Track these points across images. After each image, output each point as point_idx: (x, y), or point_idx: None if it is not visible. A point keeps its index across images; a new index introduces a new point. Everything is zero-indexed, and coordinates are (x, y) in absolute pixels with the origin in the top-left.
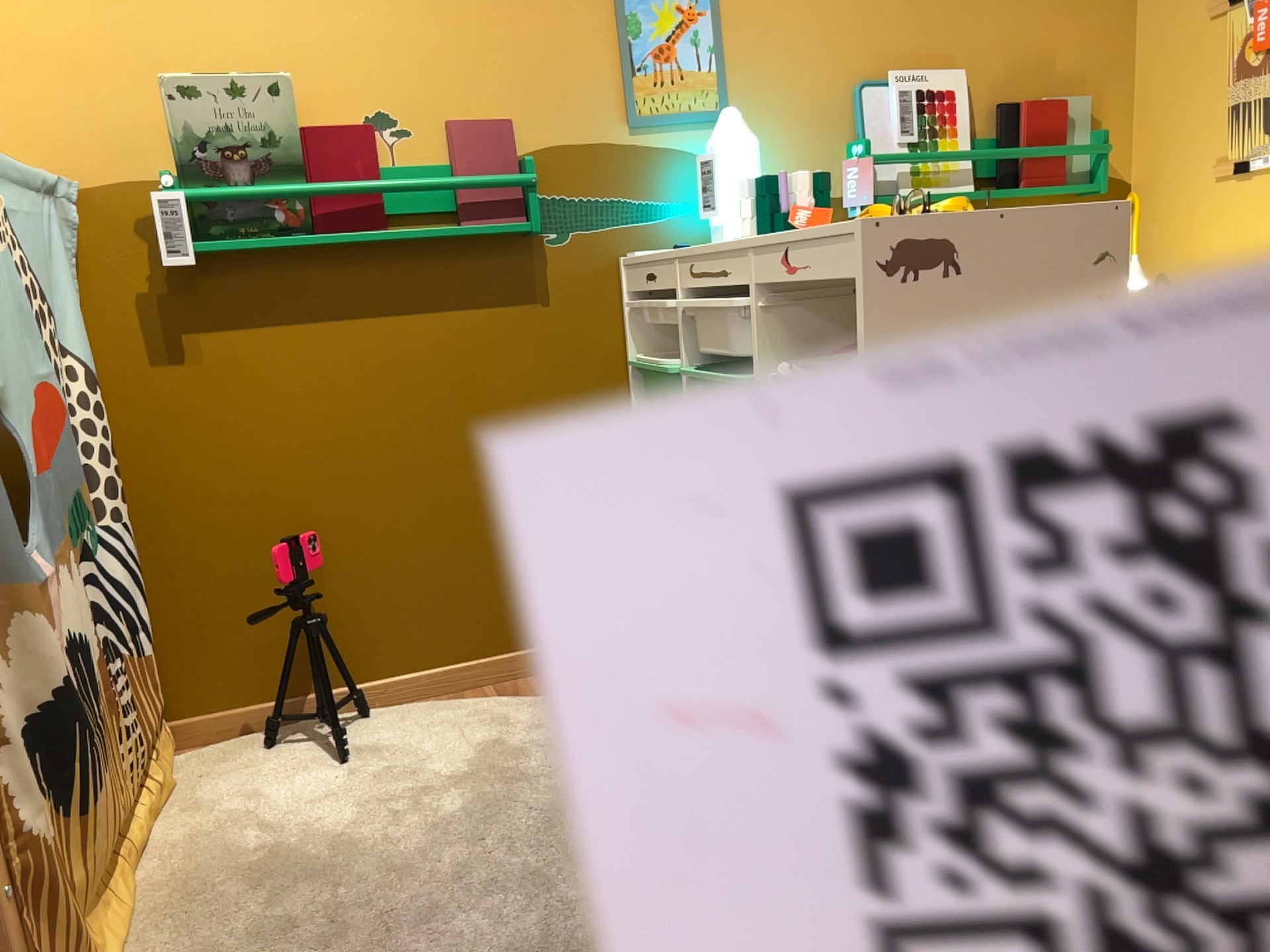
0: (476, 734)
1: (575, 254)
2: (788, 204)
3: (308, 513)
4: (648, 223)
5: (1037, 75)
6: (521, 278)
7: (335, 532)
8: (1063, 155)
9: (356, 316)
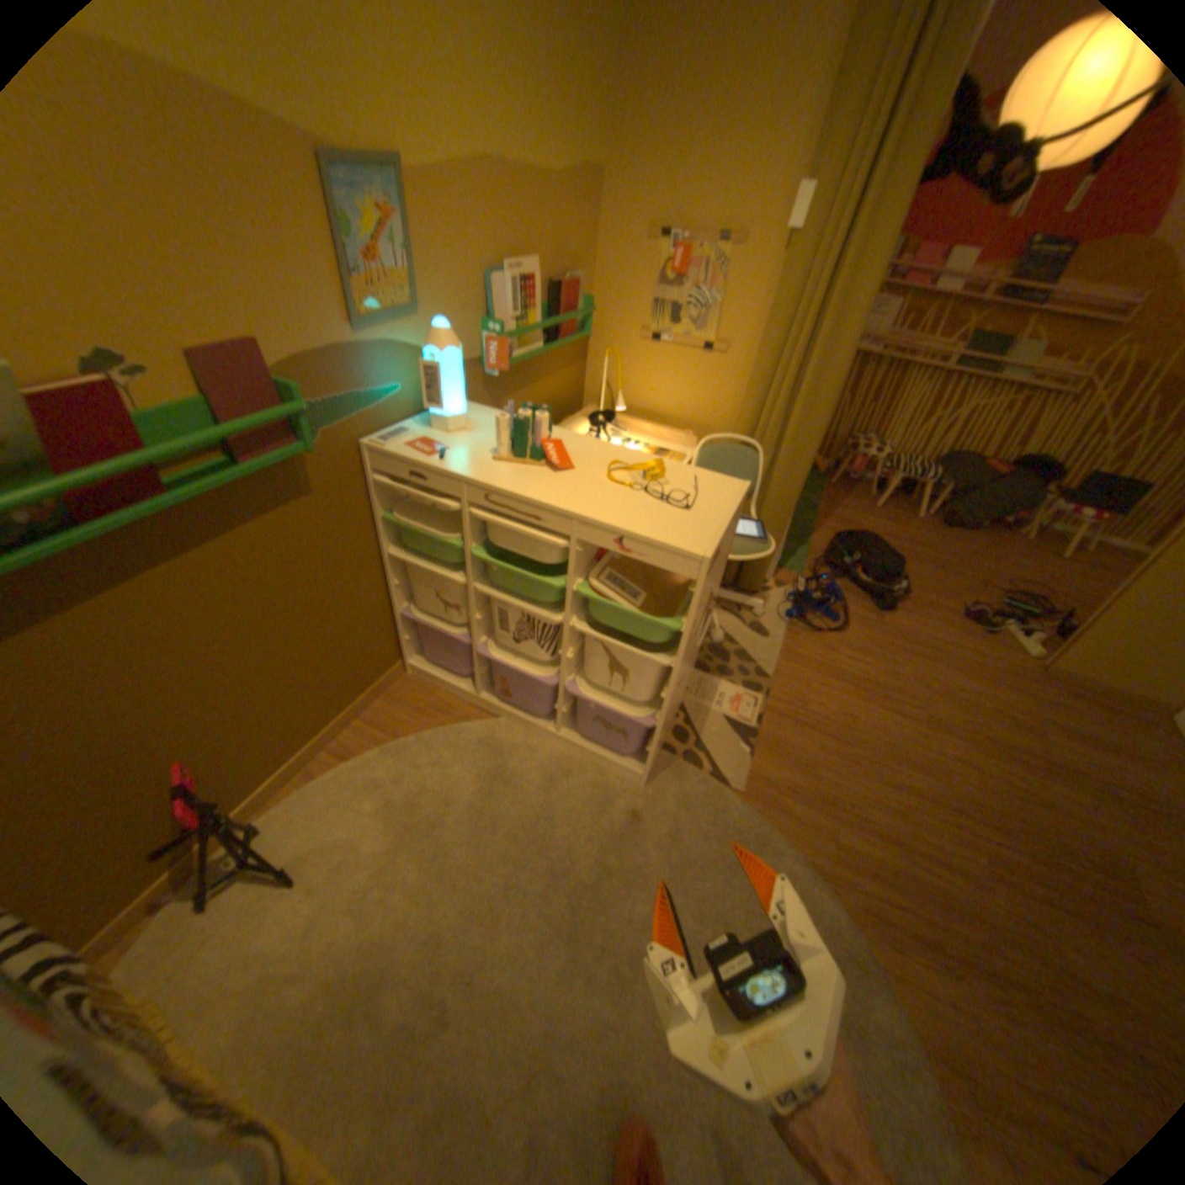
0: (365, 804)
1: (327, 449)
2: (530, 434)
3: (151, 746)
4: (374, 408)
5: (563, 256)
6: (289, 483)
7: (182, 742)
8: (576, 316)
9: (144, 573)
